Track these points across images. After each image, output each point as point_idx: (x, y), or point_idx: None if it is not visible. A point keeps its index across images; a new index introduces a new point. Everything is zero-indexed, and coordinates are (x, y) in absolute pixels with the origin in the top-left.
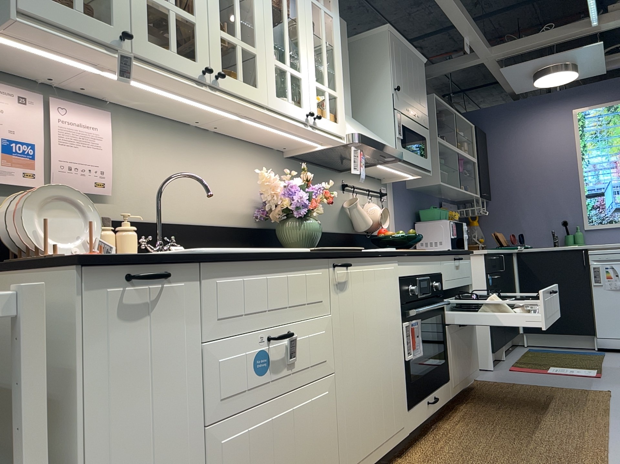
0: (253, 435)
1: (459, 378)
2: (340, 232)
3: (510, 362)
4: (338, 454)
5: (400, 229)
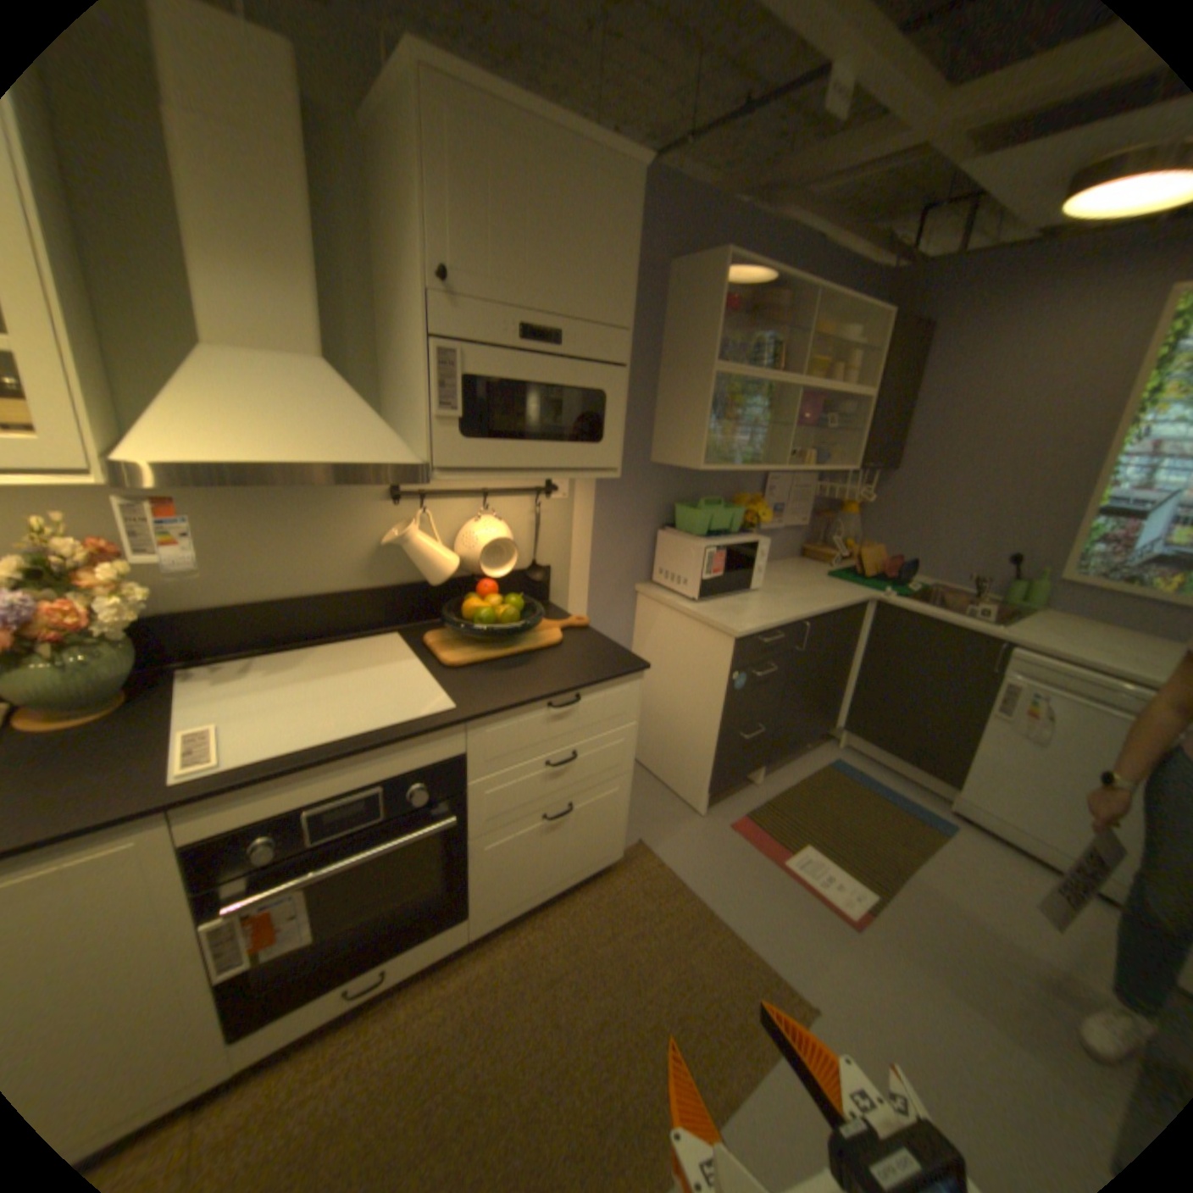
0: None
1: (512, 902)
2: (371, 586)
3: (757, 799)
4: None
5: (604, 547)
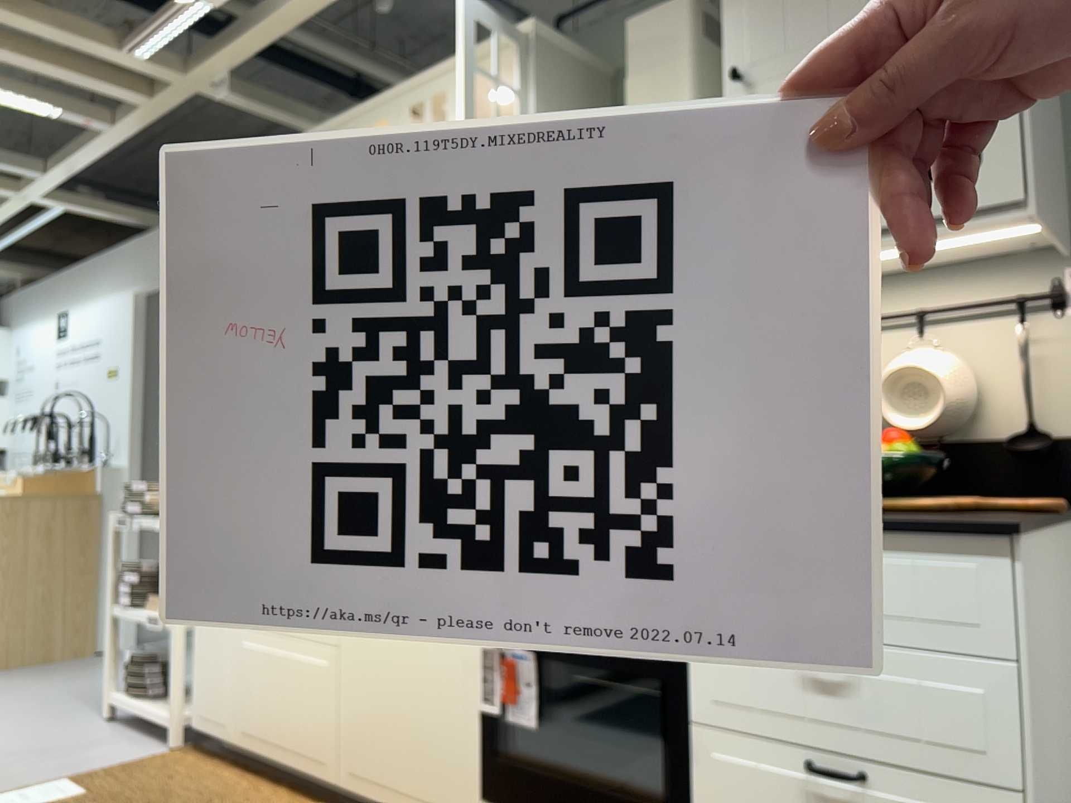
0: (261, 654)
1: None
2: None
3: None
4: (336, 742)
5: None
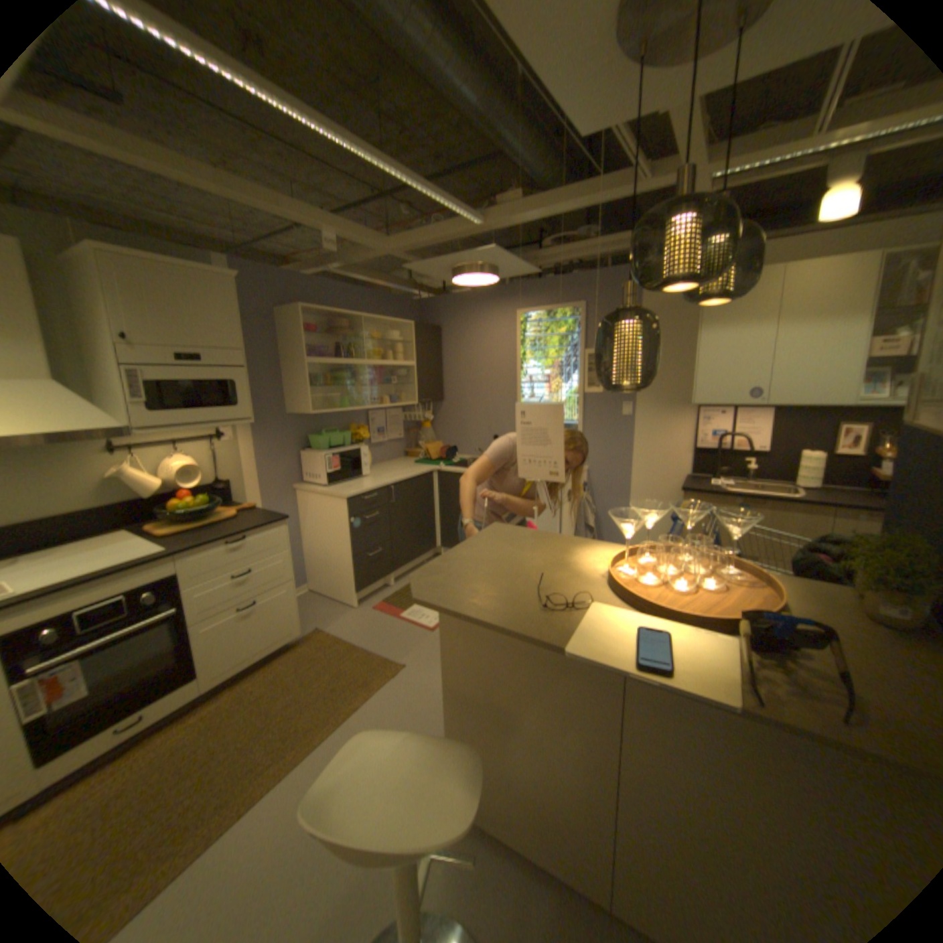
0: None
1: (226, 667)
2: (101, 505)
3: (390, 593)
4: None
5: (266, 465)
